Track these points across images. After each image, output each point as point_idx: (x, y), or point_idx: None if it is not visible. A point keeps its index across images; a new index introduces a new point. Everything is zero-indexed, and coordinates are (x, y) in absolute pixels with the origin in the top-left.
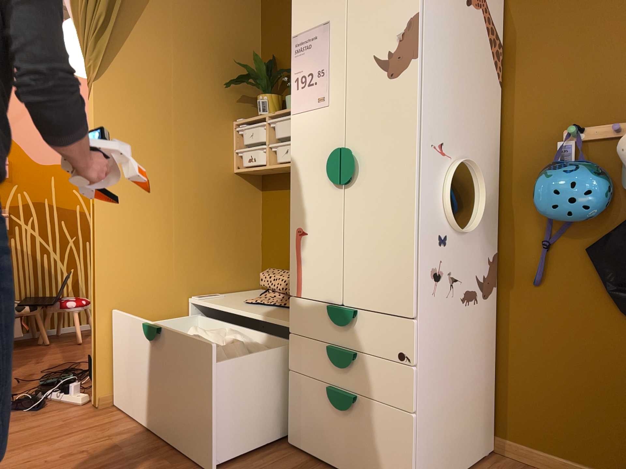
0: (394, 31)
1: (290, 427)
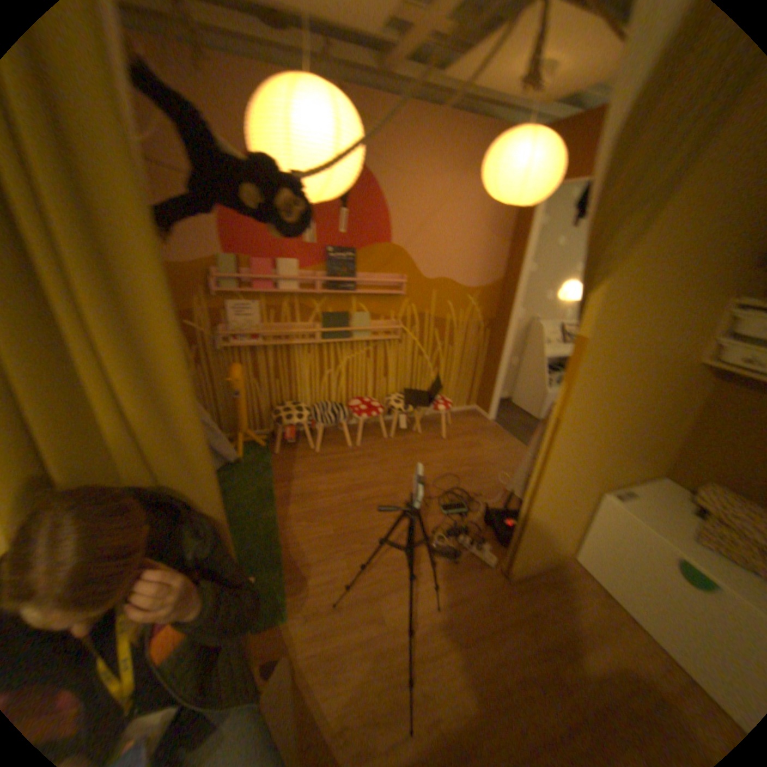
0: None
1: None
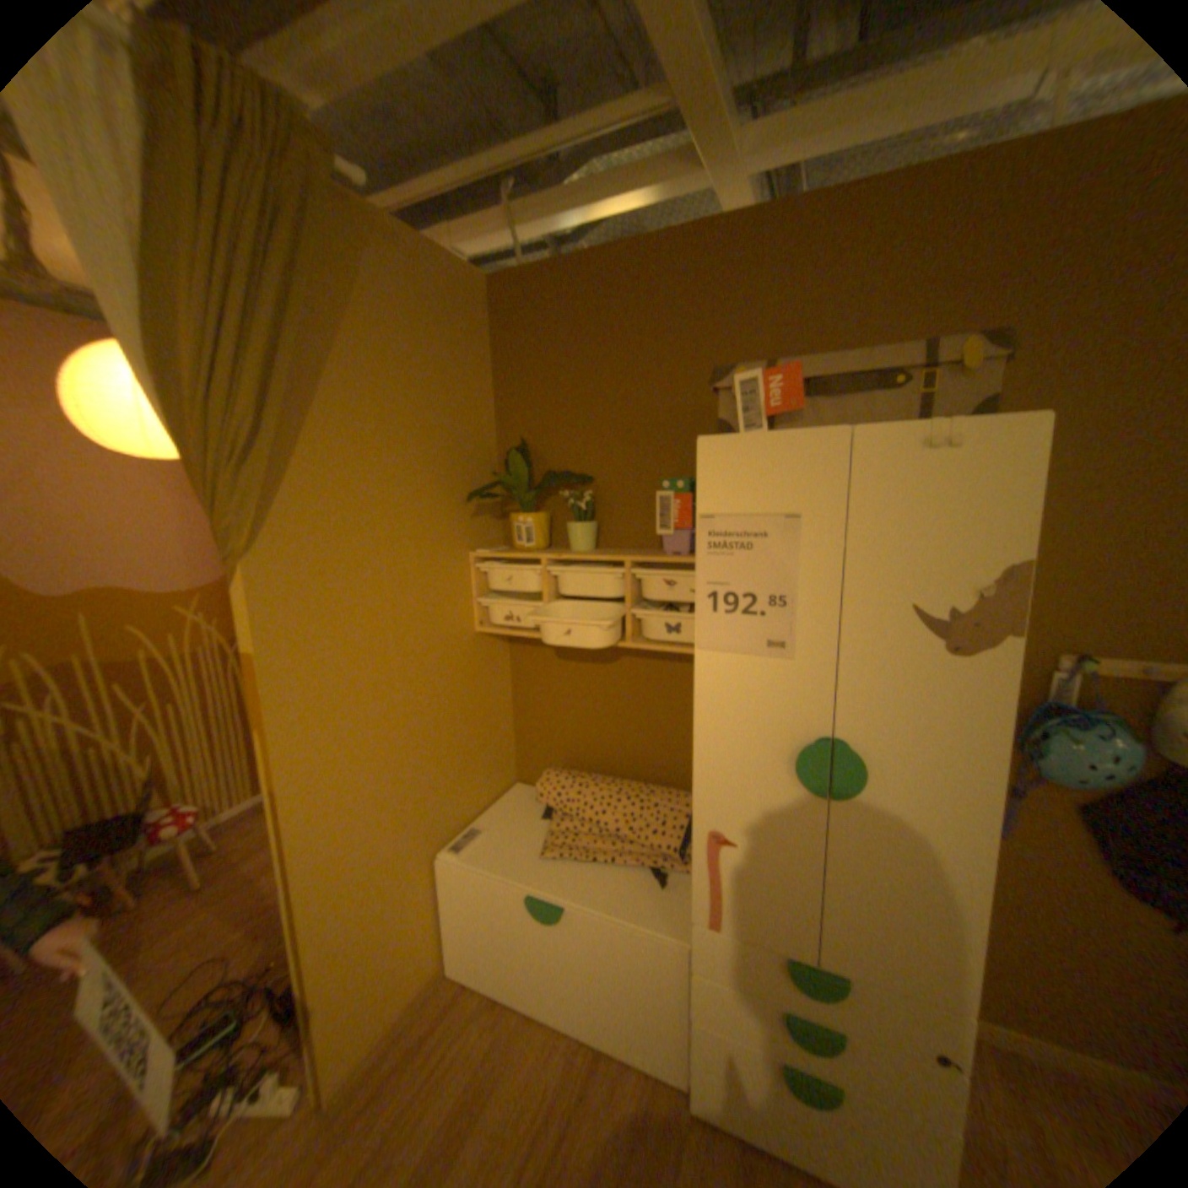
0: (970, 576)
1: (693, 1091)
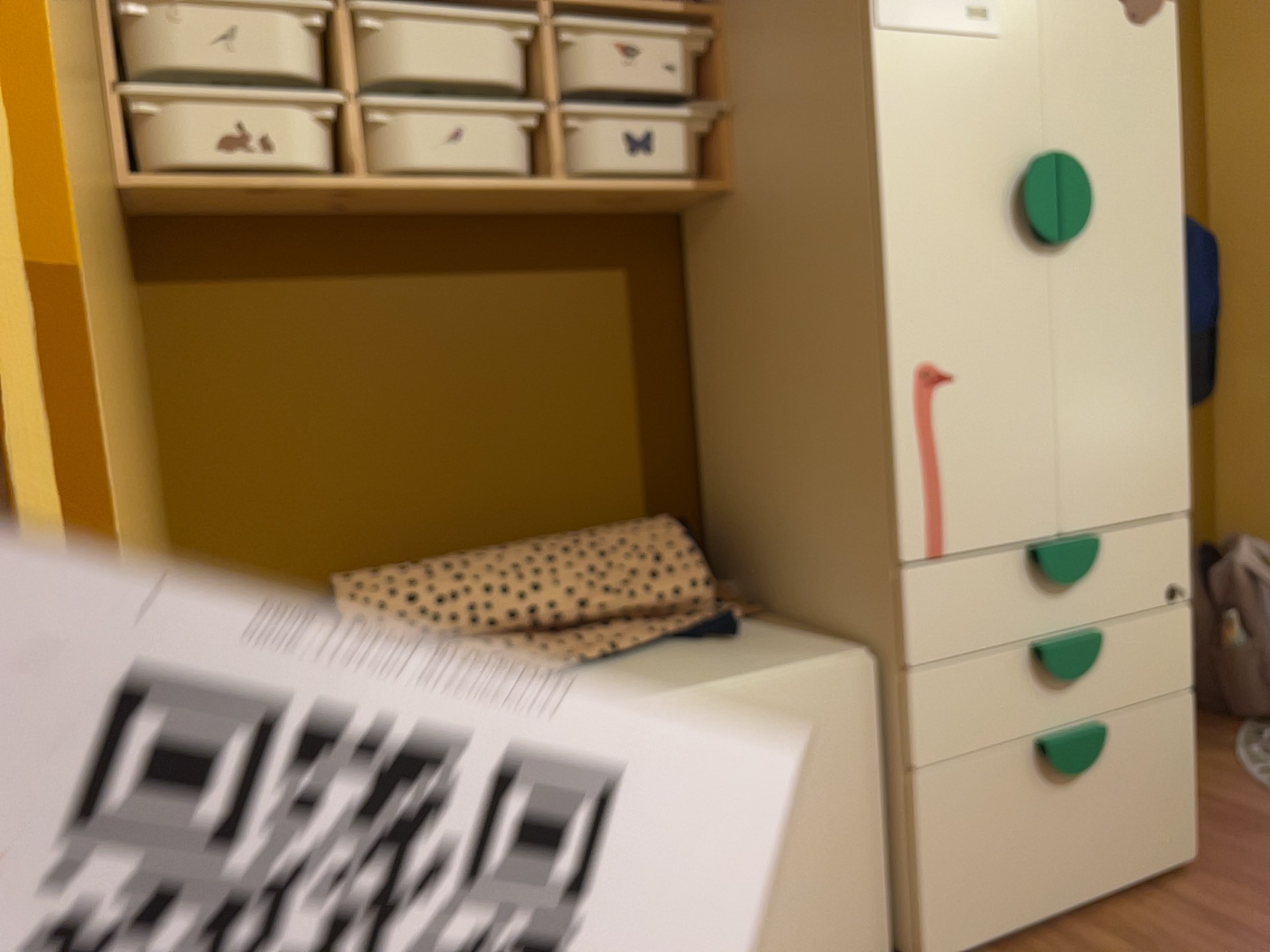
0: None
1: (923, 924)
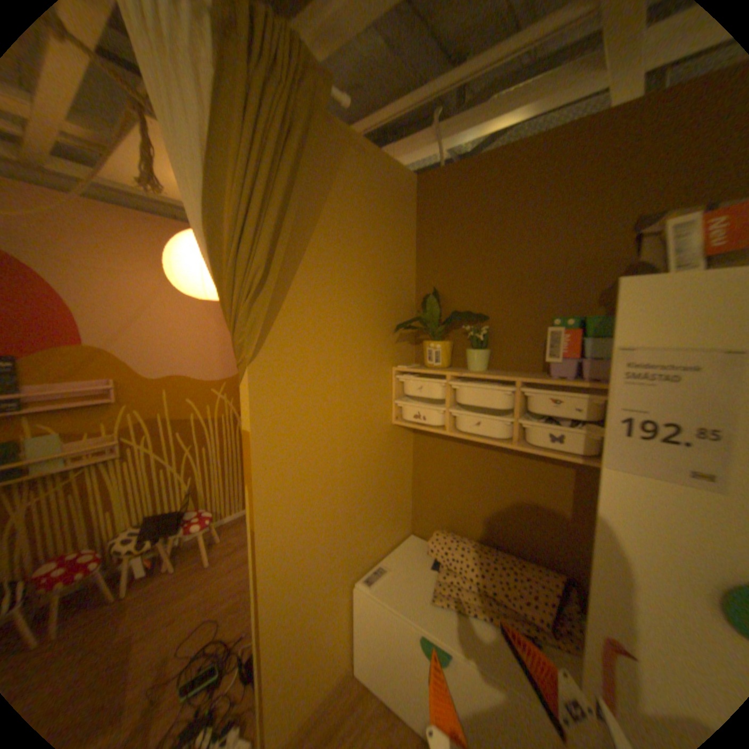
0: None
1: None
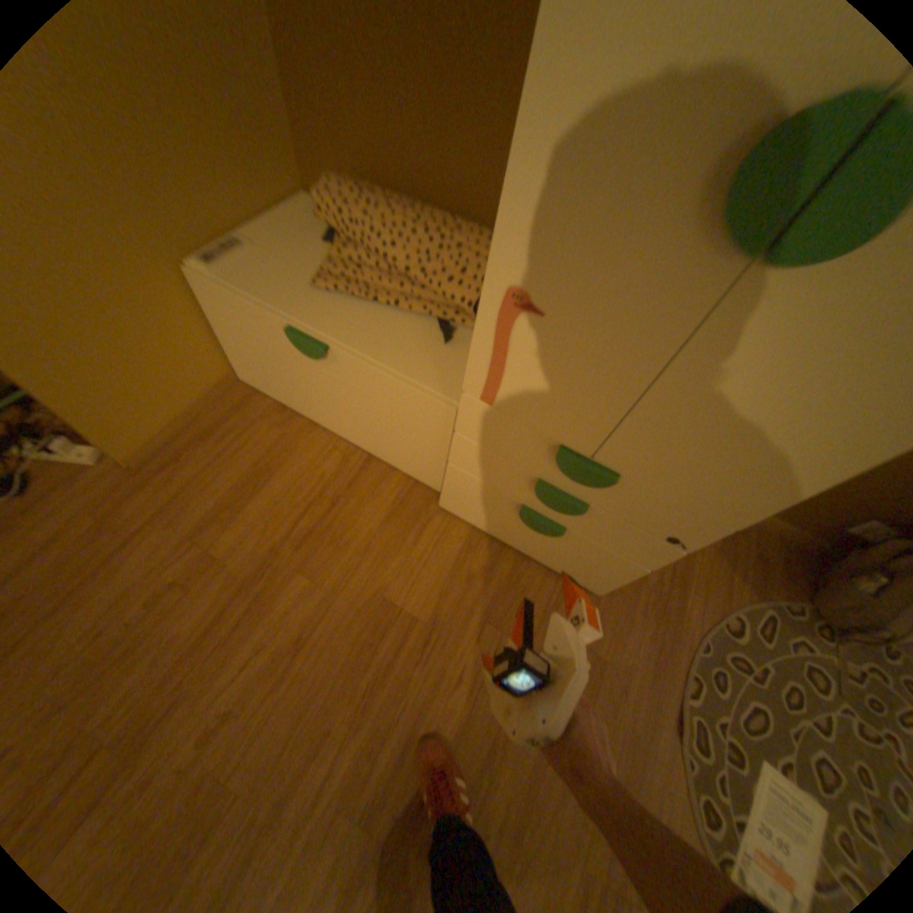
0: None
1: (442, 496)
